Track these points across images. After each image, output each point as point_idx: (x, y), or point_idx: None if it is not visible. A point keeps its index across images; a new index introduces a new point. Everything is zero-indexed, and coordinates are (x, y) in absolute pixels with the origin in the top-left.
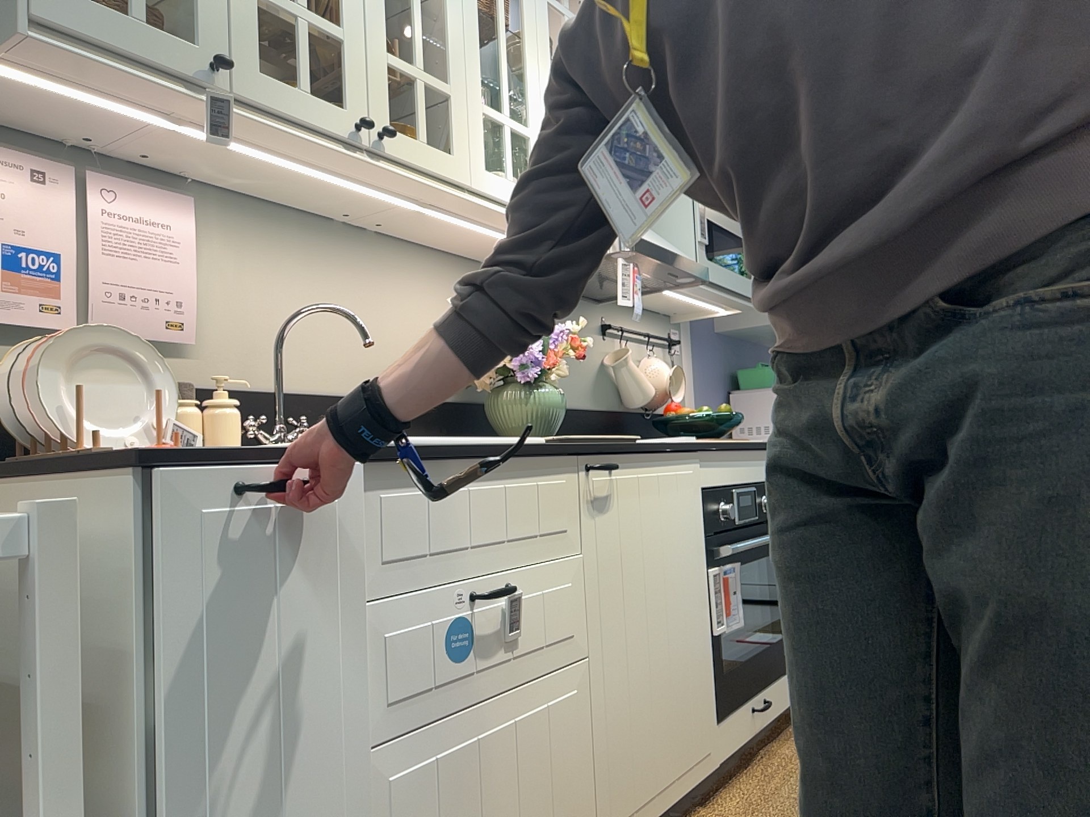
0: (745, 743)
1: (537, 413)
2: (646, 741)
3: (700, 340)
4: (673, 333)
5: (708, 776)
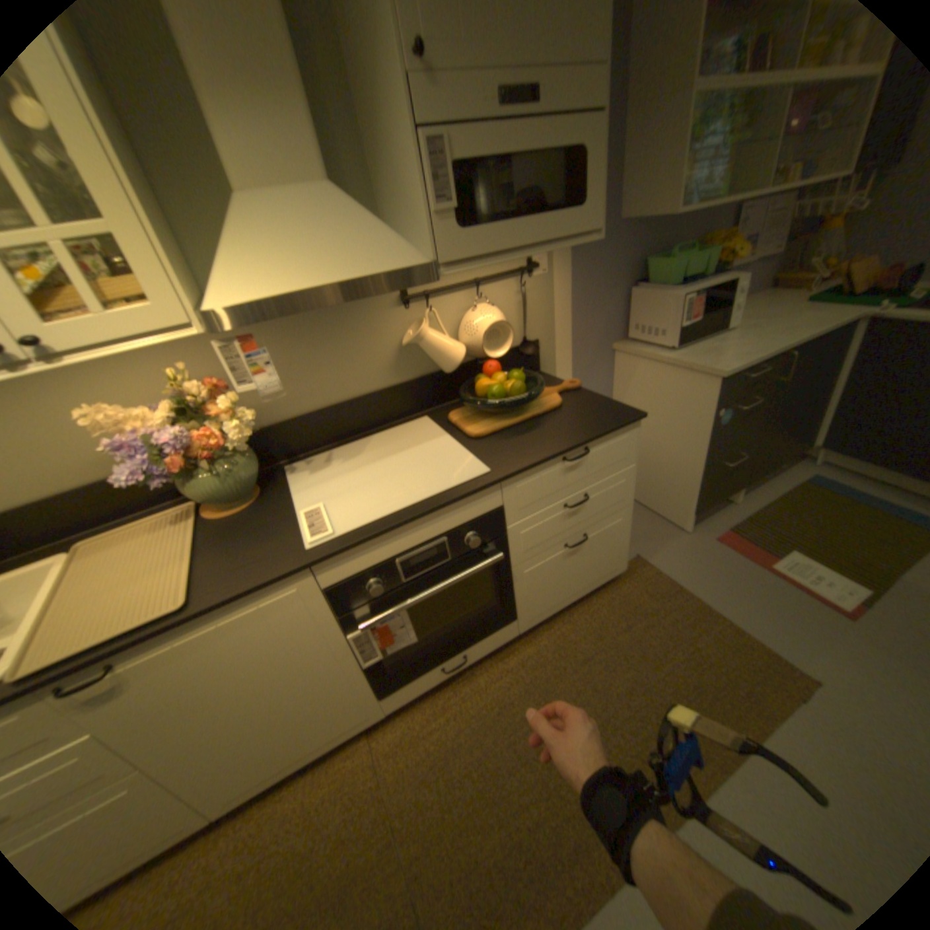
0: (428, 689)
1: (204, 494)
2: (256, 758)
3: (584, 243)
4: (530, 255)
5: (366, 727)
